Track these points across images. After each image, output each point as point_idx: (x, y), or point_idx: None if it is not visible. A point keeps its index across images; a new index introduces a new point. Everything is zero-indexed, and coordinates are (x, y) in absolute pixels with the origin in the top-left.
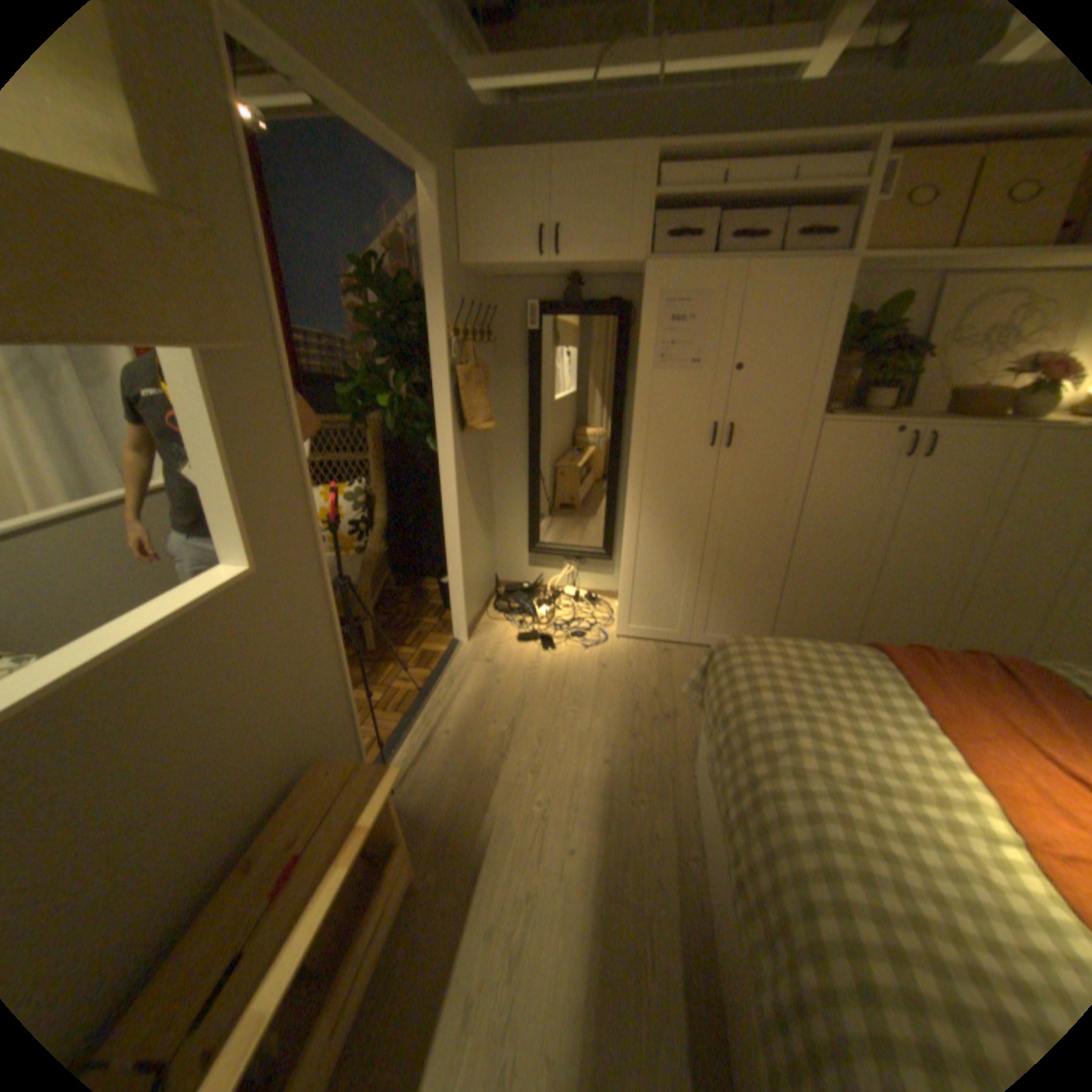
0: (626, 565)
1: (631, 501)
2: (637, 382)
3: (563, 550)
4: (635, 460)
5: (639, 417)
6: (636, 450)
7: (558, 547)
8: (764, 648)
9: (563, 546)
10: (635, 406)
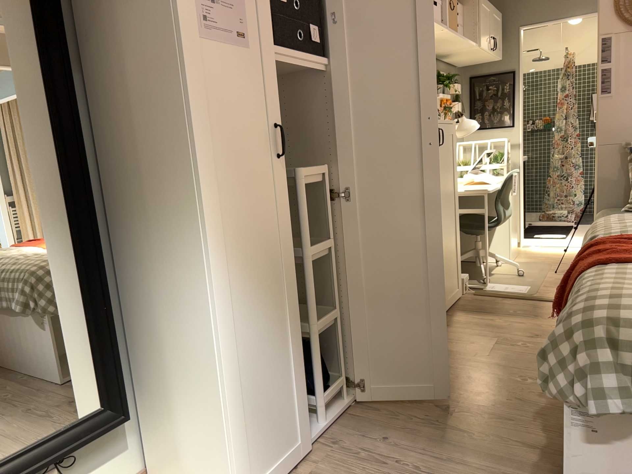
0: (226, 386)
1: (211, 265)
2: (180, 52)
3: (19, 466)
4: (202, 191)
5: (193, 114)
6: (200, 172)
7: (4, 467)
8: (627, 300)
9: (16, 457)
10: (185, 93)
